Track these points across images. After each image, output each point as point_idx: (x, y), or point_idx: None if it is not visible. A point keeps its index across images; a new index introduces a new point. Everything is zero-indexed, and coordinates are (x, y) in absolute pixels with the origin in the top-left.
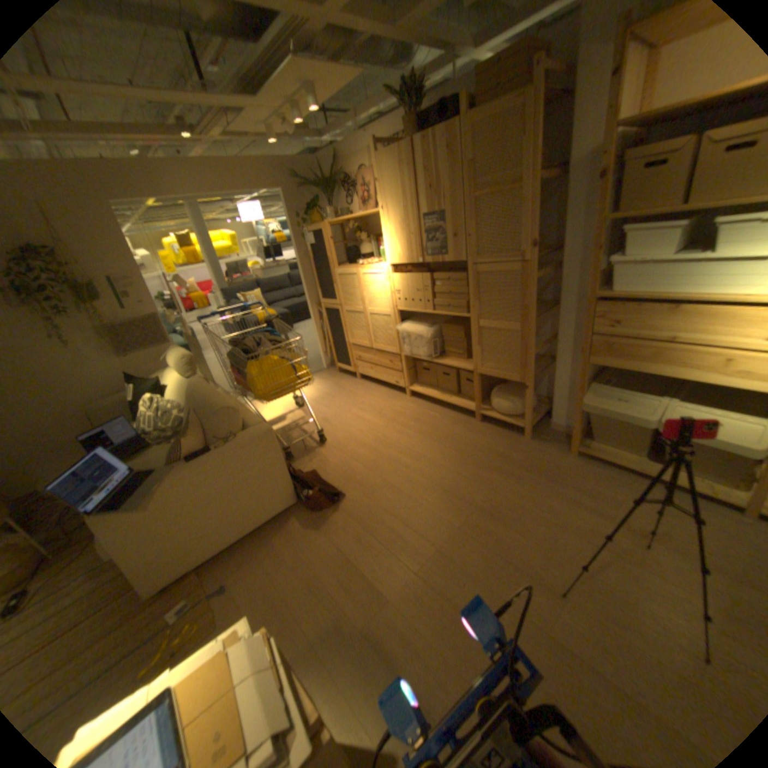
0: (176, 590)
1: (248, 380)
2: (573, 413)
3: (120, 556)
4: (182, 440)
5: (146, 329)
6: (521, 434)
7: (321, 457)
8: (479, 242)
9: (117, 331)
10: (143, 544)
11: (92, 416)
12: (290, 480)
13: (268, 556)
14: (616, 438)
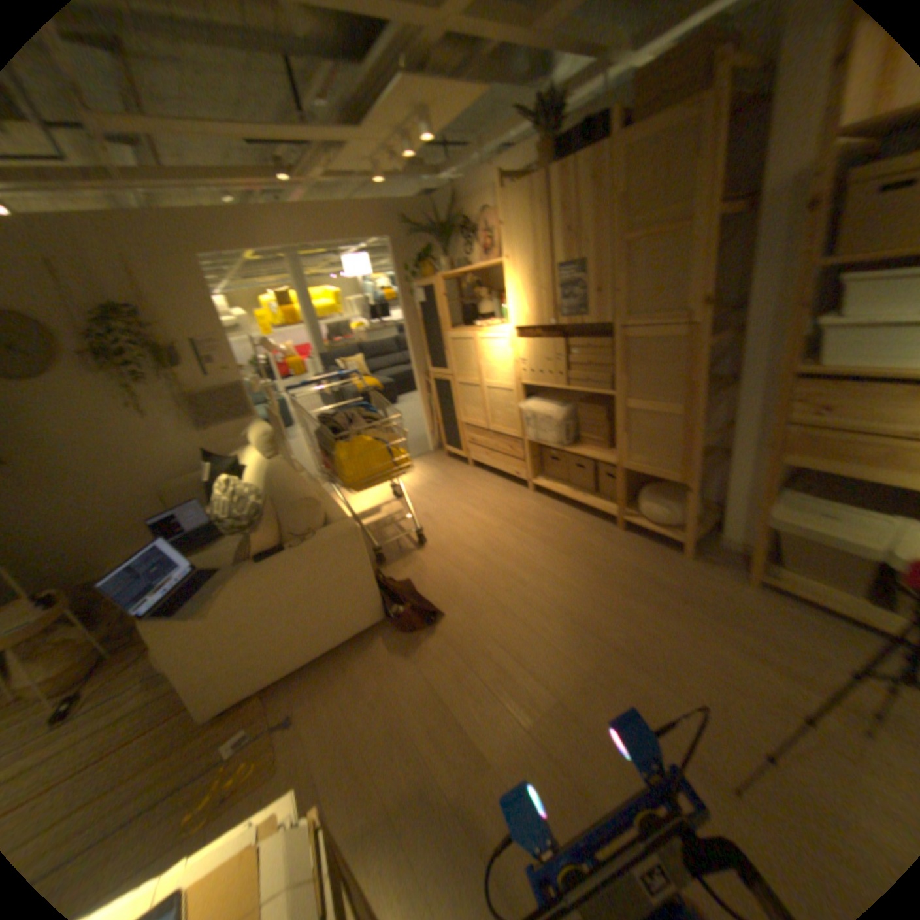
0: (235, 716)
1: (335, 463)
2: (755, 527)
3: (172, 672)
4: (253, 534)
5: (227, 399)
6: (679, 550)
7: (418, 562)
8: (630, 298)
9: (196, 401)
10: (199, 659)
11: (164, 498)
12: (377, 591)
13: (345, 685)
14: (819, 568)
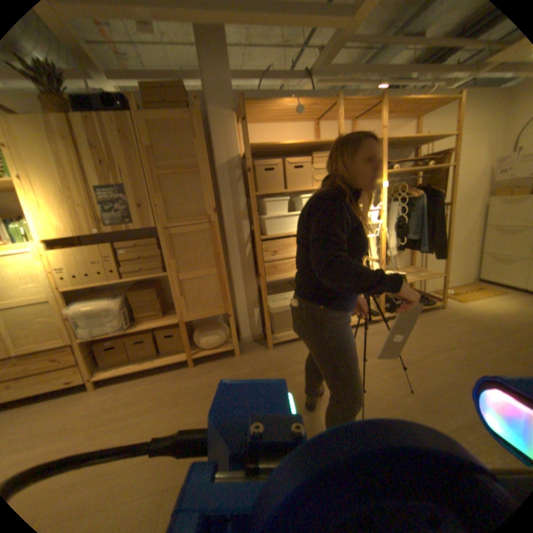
0: None
1: None
2: (252, 323)
3: None
4: None
5: None
6: (229, 355)
7: None
8: (164, 210)
9: None
10: None
11: None
12: None
13: None
14: (286, 323)
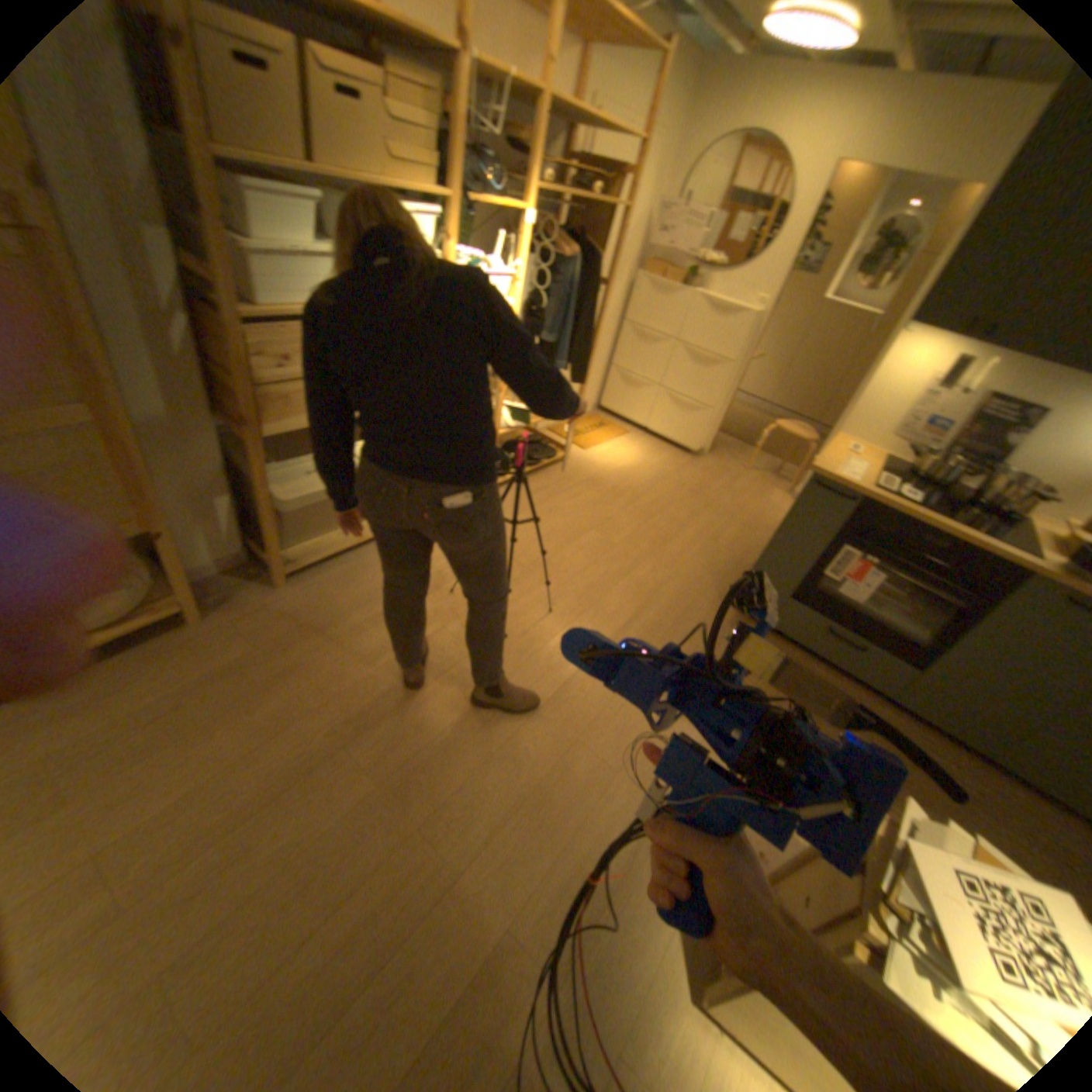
0: None
1: None
2: (218, 535)
3: None
4: None
5: None
6: (170, 629)
7: None
8: None
9: None
10: None
11: None
12: None
13: None
14: (314, 527)
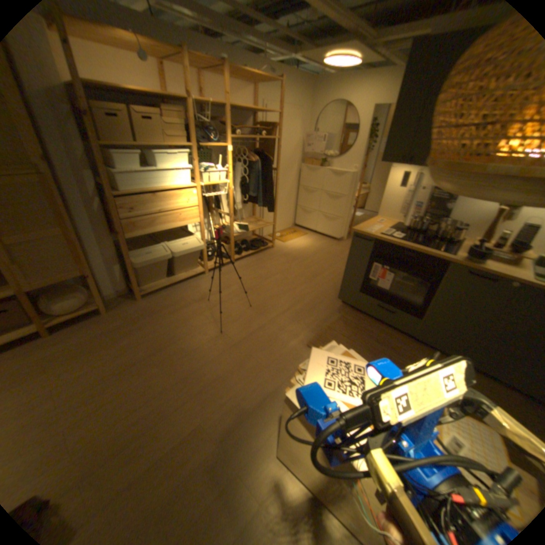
0: None
1: None
2: (114, 281)
3: None
4: None
5: None
6: (93, 317)
7: None
8: None
9: None
10: None
11: None
12: None
13: None
14: (151, 277)
